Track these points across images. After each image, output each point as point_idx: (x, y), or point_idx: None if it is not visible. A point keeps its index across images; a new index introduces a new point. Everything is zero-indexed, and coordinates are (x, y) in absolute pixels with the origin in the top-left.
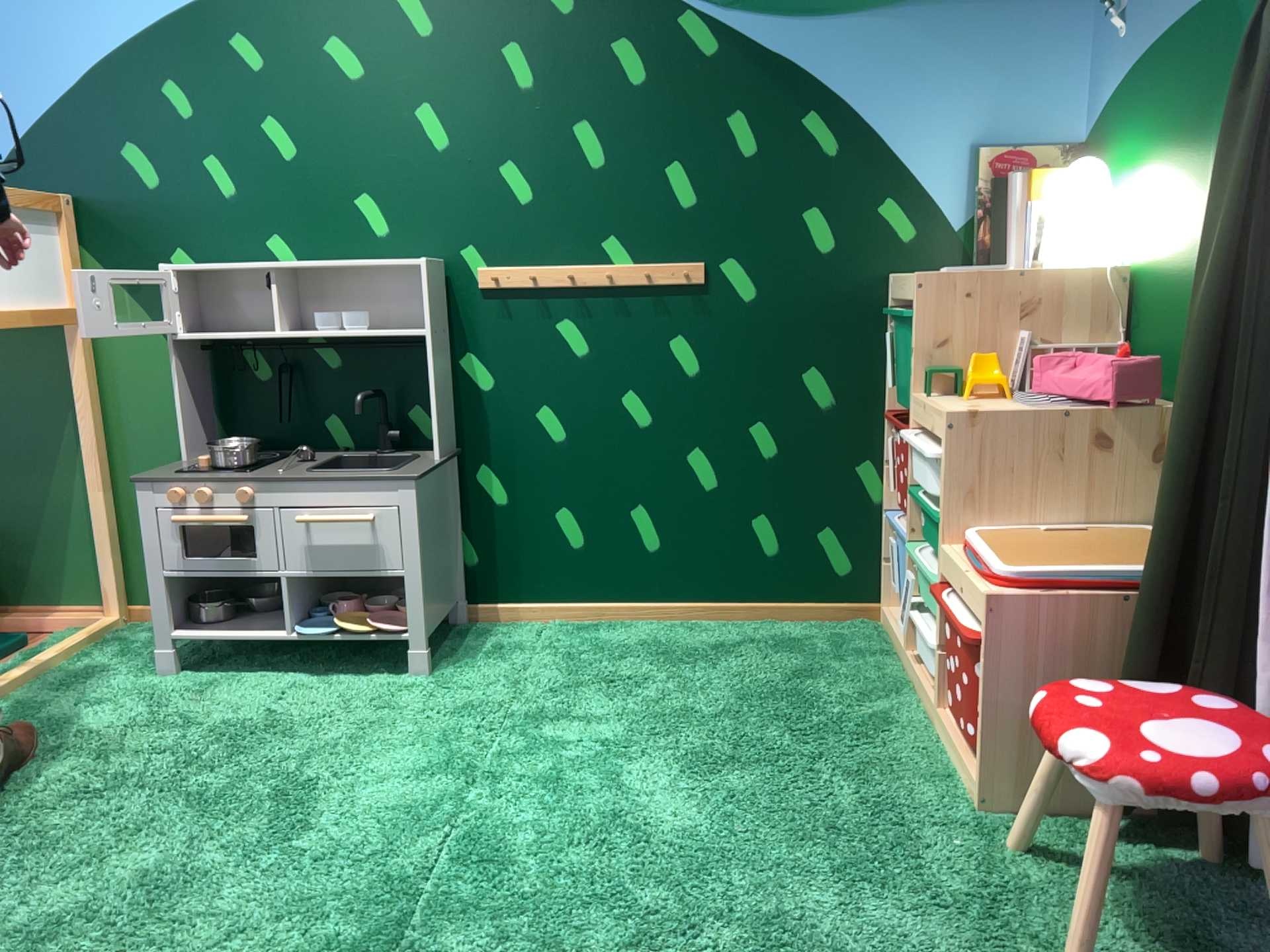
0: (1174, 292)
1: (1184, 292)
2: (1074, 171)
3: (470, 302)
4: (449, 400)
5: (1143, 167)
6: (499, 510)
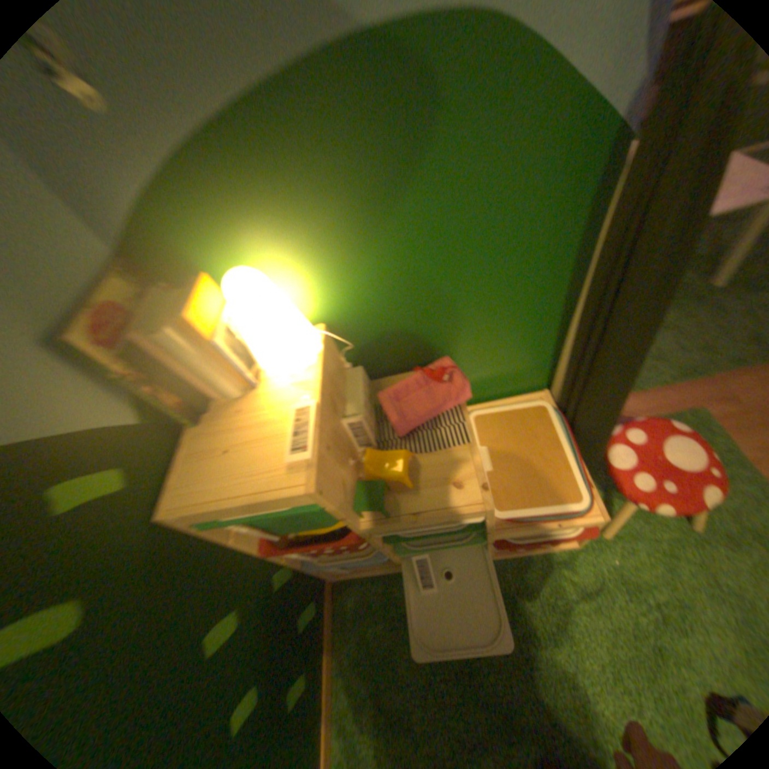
0: (395, 316)
1: (409, 313)
2: (237, 286)
3: None
4: None
5: (288, 247)
6: None
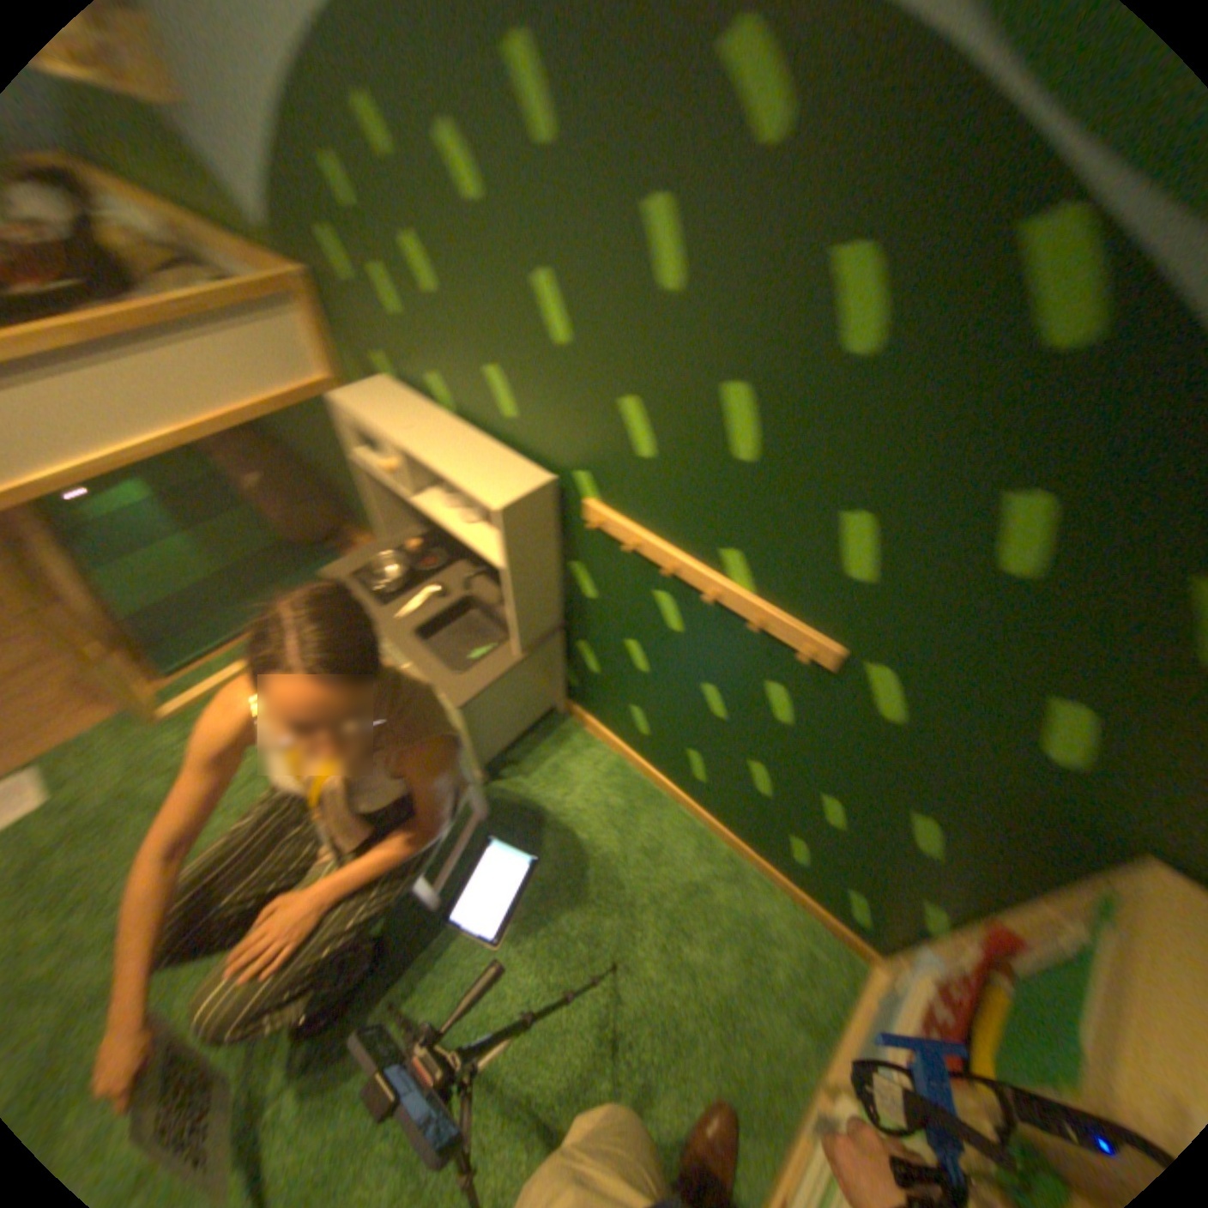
0: None
1: None
2: None
3: (581, 531)
4: (563, 591)
5: None
6: (593, 678)
